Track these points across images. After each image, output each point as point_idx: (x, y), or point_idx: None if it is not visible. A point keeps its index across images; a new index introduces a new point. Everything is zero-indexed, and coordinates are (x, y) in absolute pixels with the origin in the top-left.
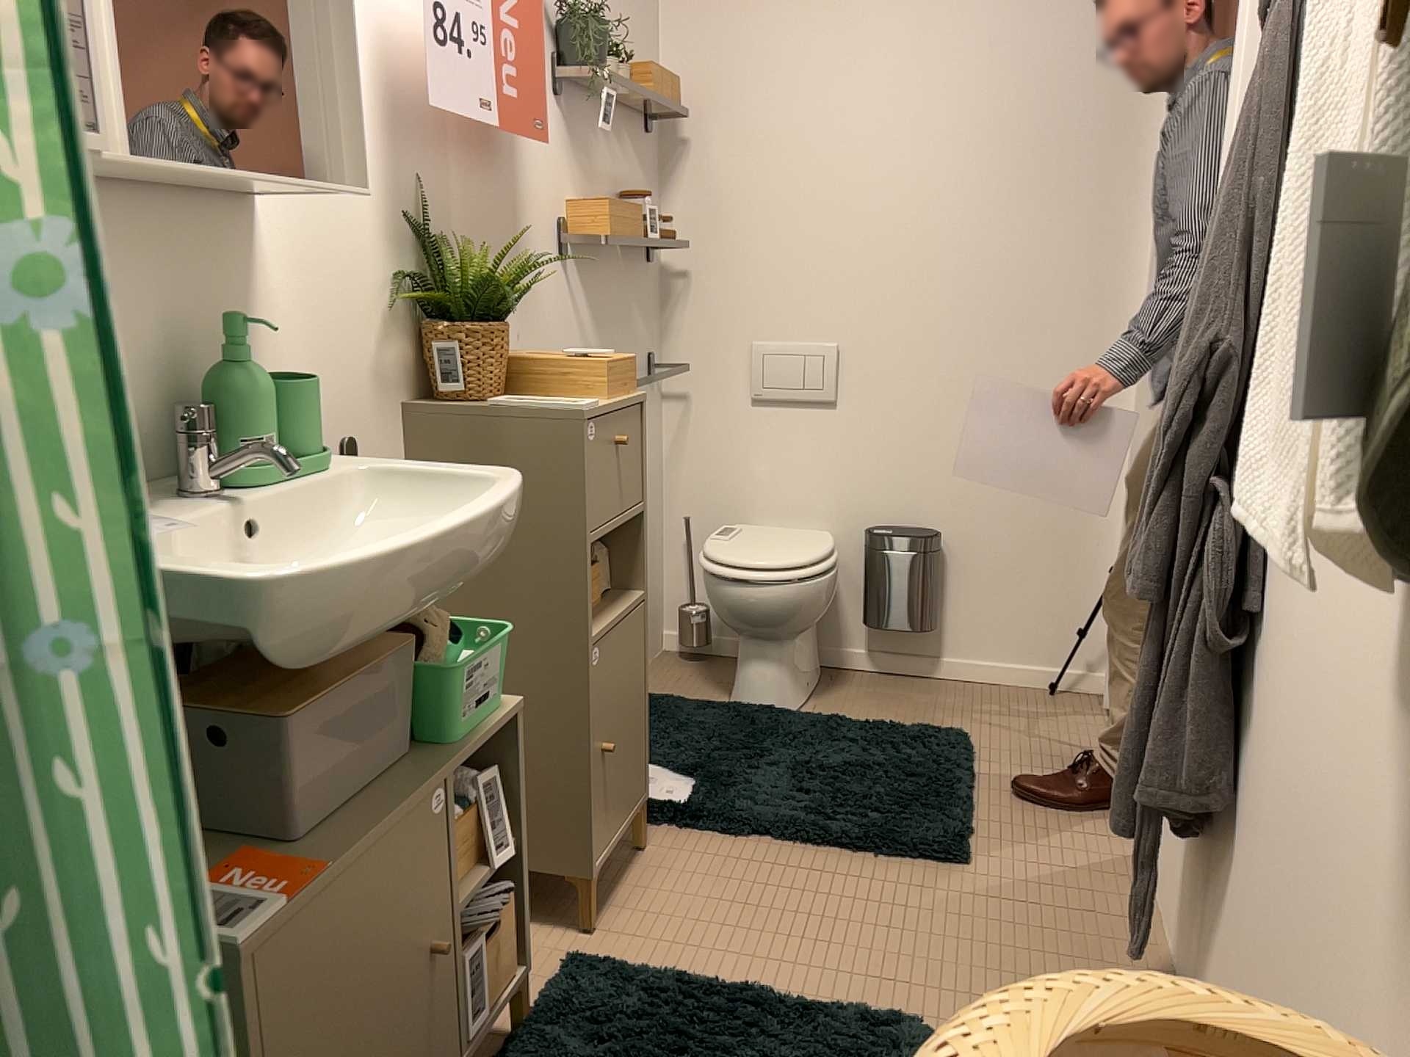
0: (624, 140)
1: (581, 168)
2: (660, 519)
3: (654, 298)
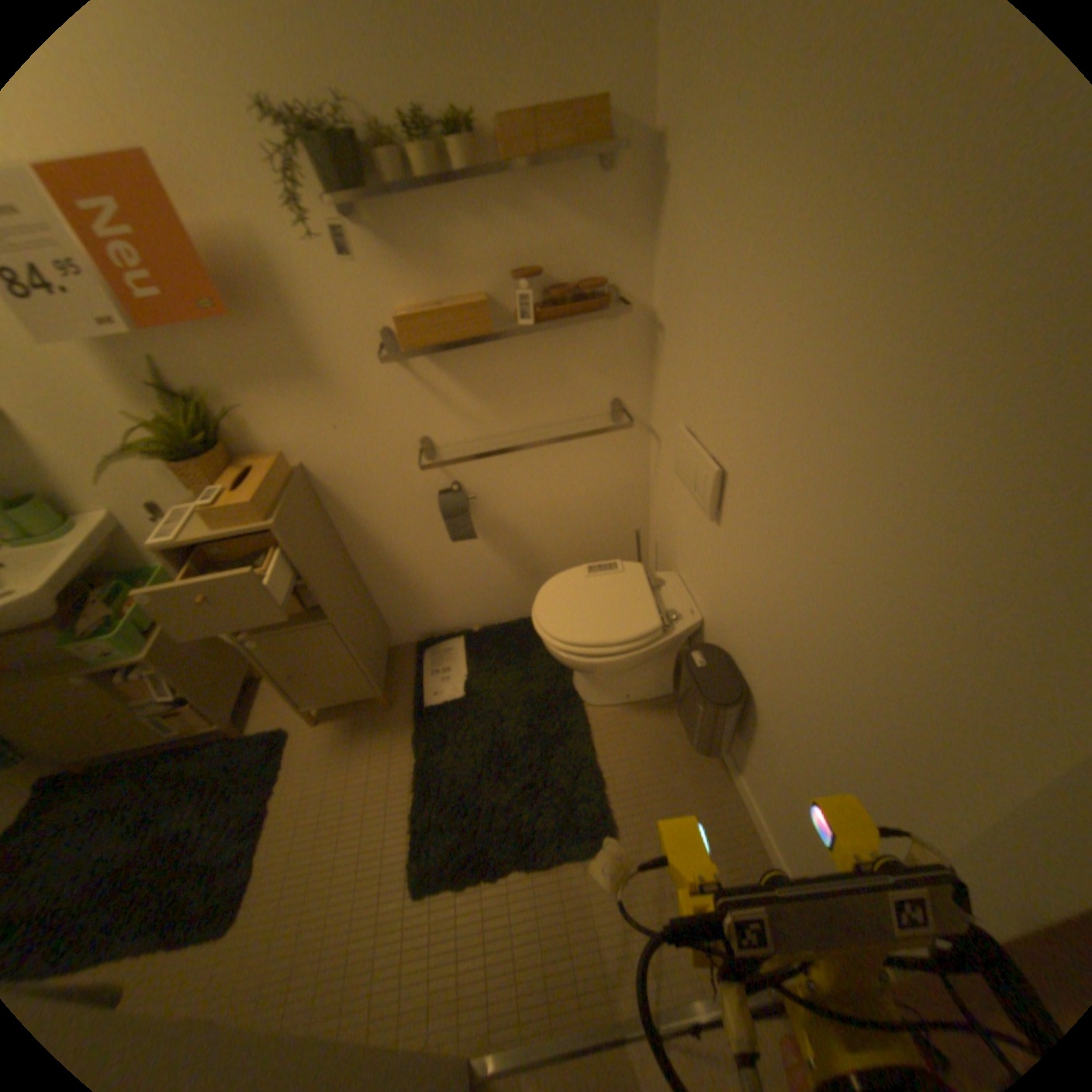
0: (530, 197)
1: (415, 267)
2: (636, 517)
3: (624, 348)
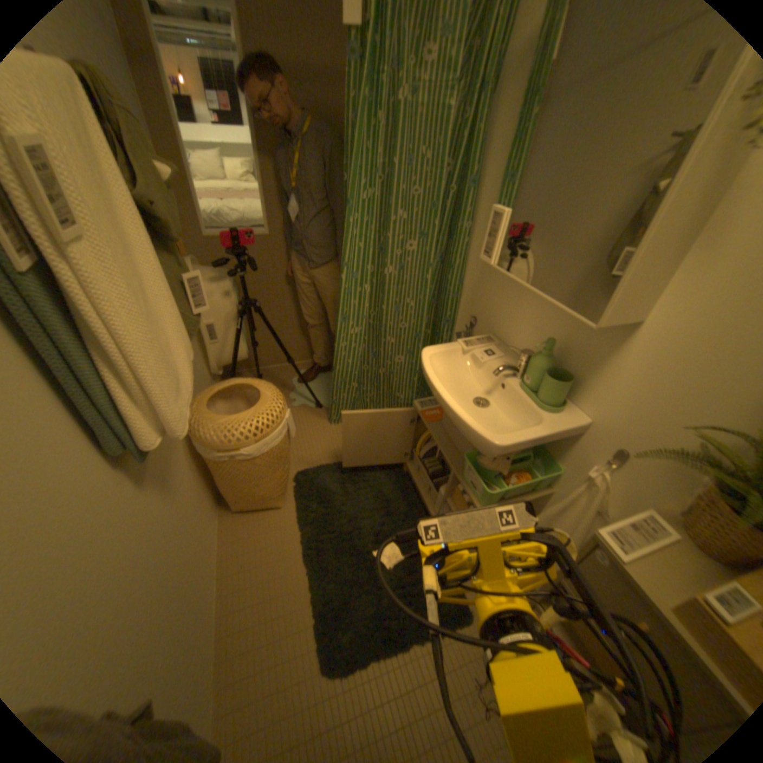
0: None
1: None
2: None
3: None
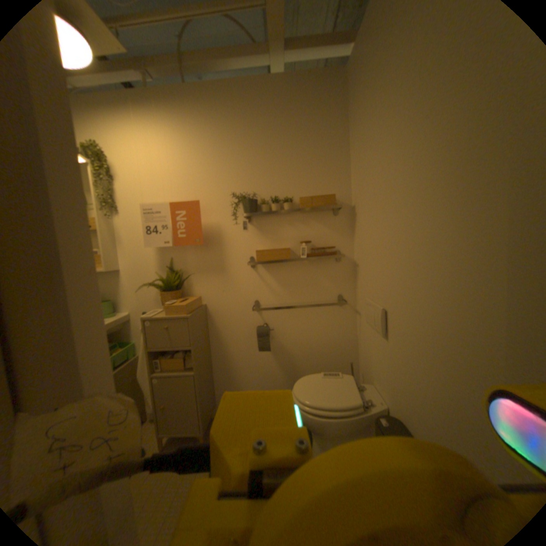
0: (310, 220)
1: (267, 237)
2: (353, 357)
3: (344, 273)
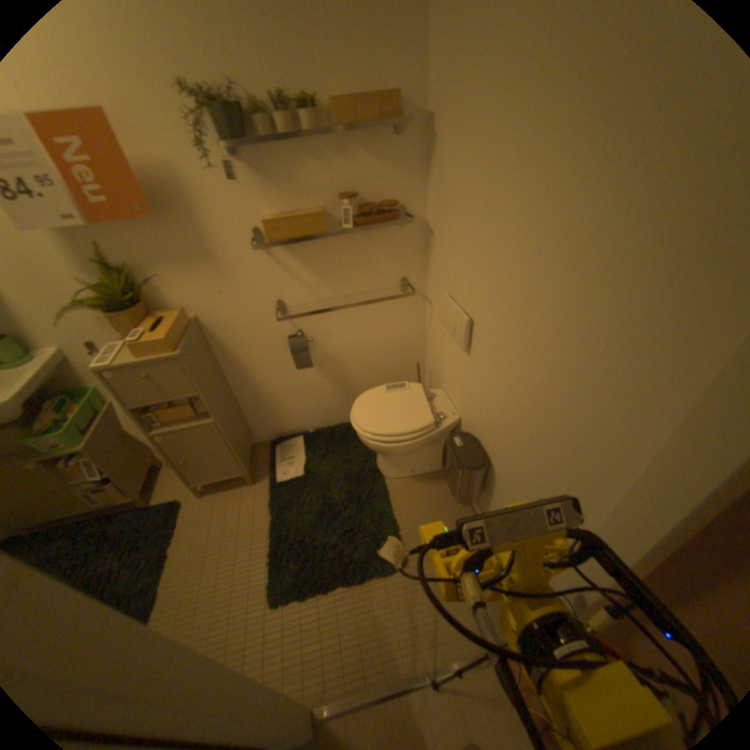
0: (350, 149)
1: (276, 189)
2: (417, 355)
3: (409, 245)
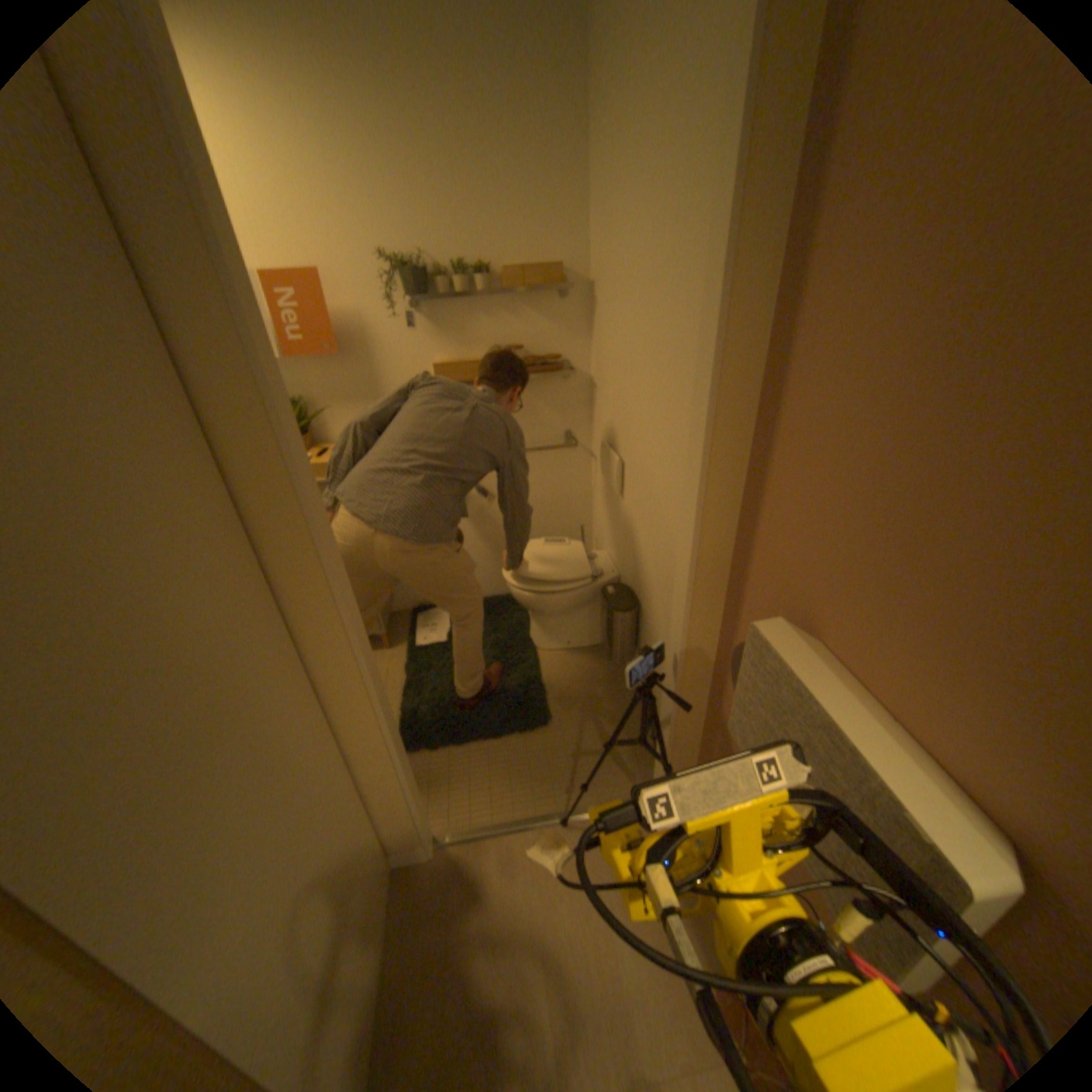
0: (520, 309)
1: (450, 340)
2: (583, 520)
3: (574, 400)
